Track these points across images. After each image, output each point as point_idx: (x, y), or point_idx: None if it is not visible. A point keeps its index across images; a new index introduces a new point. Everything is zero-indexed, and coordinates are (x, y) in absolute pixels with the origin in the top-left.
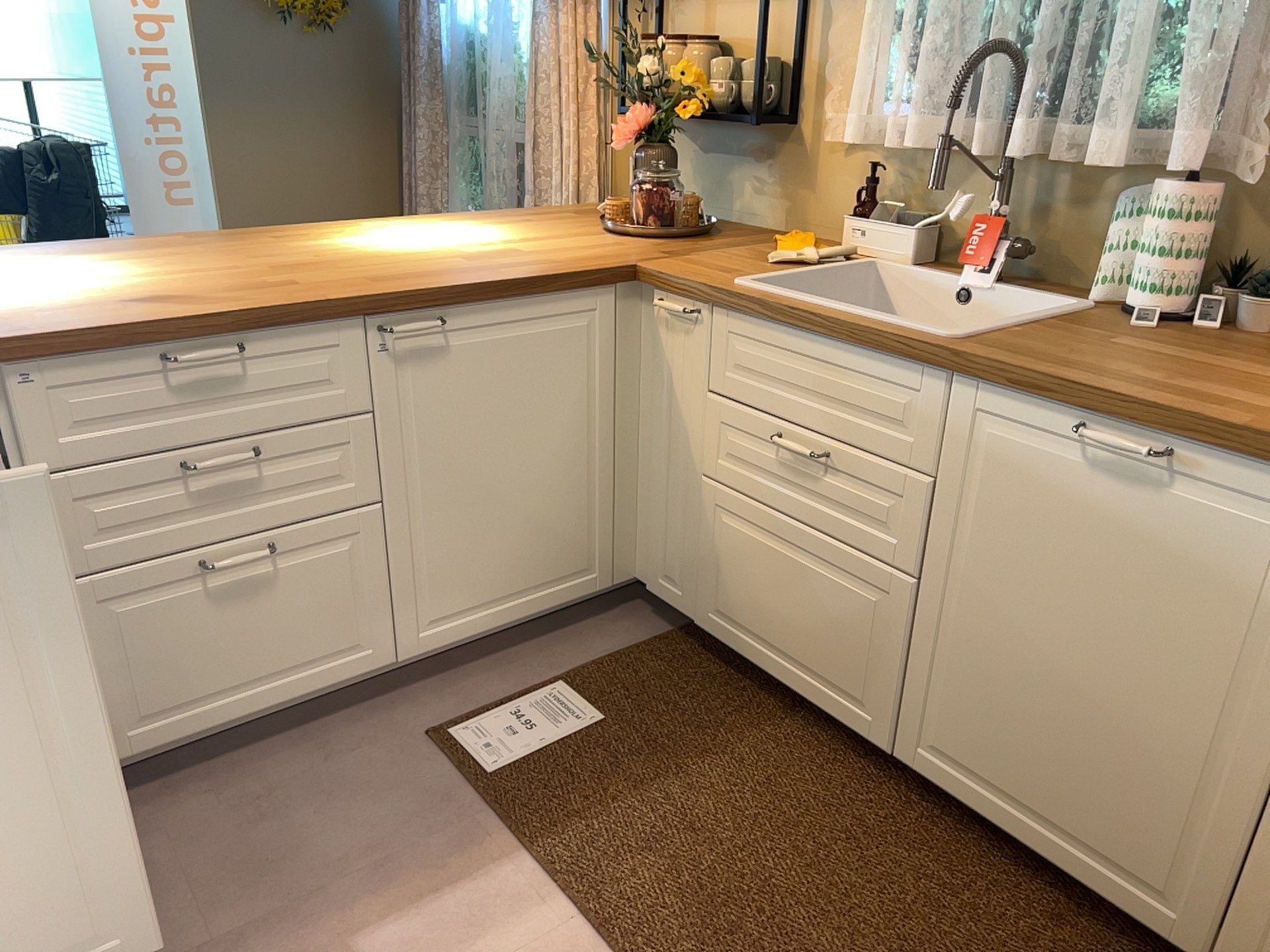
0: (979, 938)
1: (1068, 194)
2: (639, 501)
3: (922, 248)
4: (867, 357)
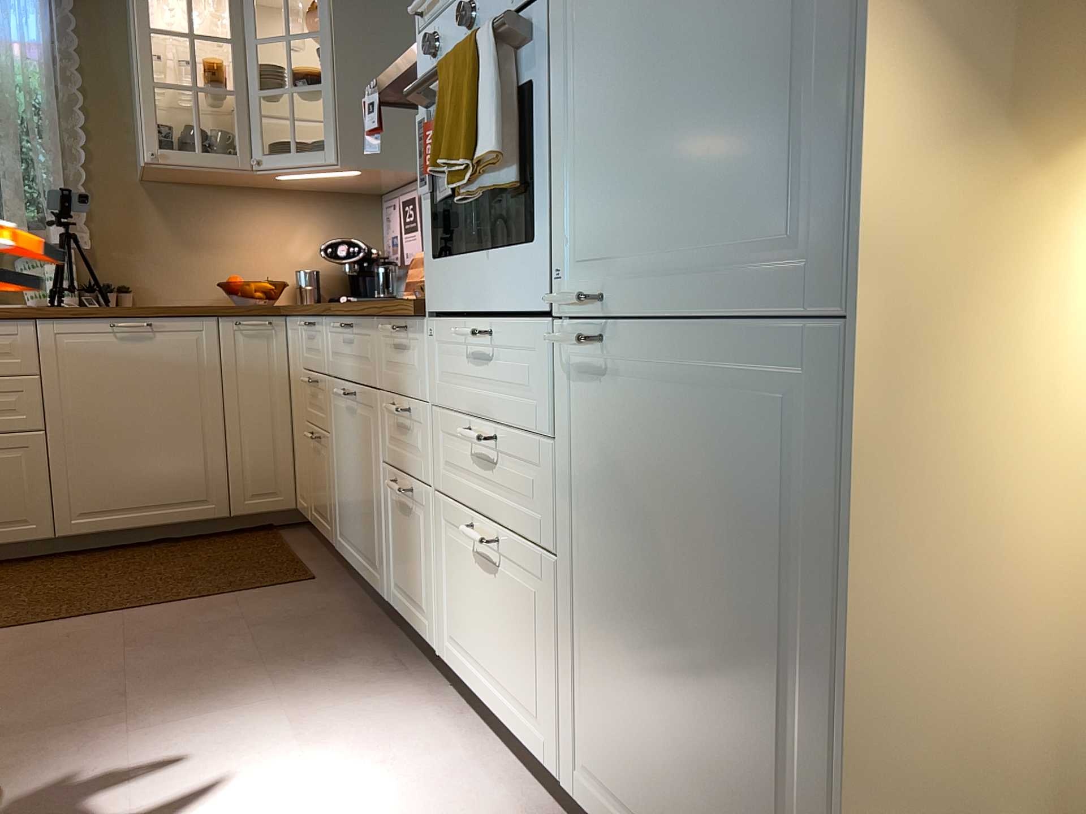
0: (156, 560)
1: None
2: None
3: None
4: None
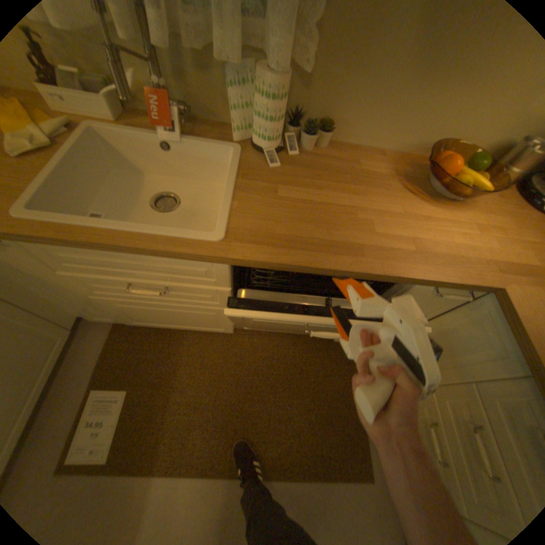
0: (285, 368)
1: (195, 59)
2: (51, 302)
3: (114, 105)
4: (170, 258)
